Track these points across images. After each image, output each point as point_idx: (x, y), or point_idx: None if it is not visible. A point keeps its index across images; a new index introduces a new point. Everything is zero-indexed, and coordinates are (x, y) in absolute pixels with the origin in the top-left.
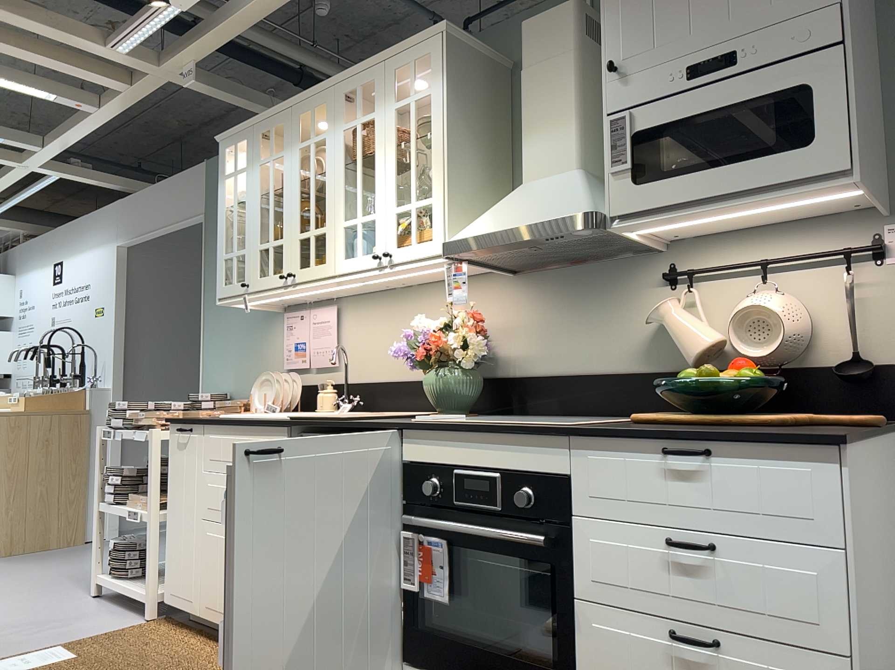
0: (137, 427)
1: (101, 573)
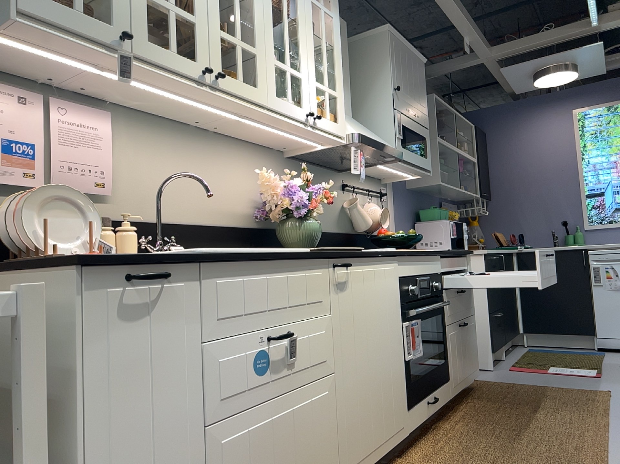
0: None
1: None
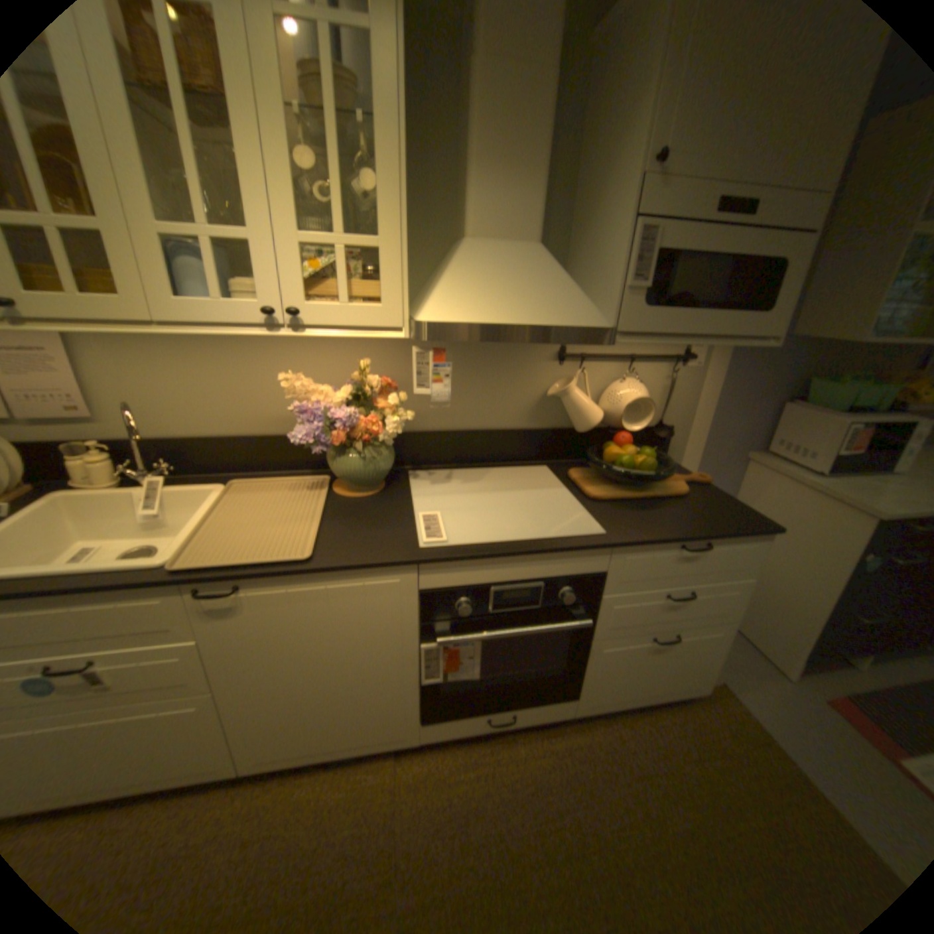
0: None
1: None
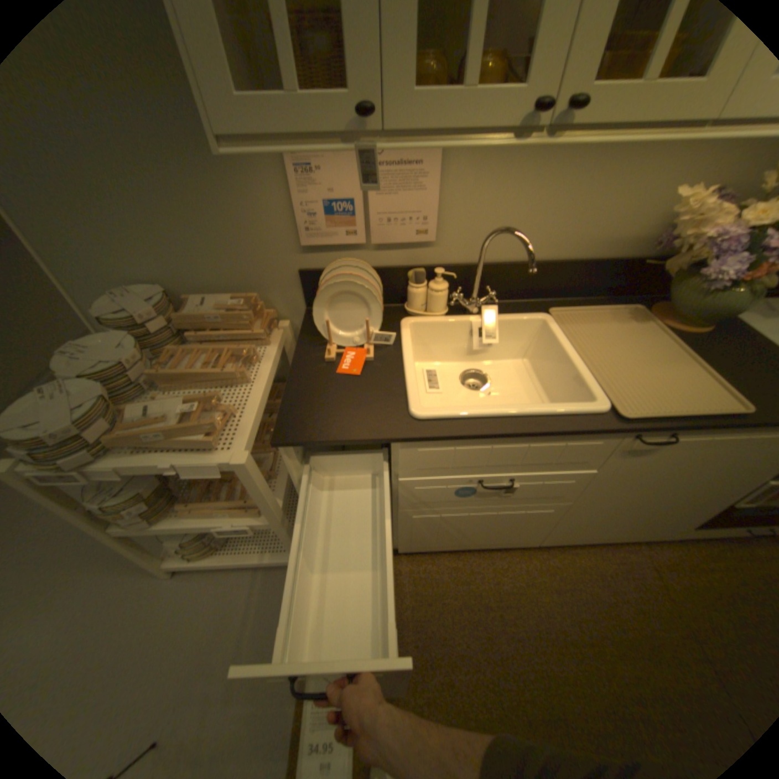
0: (133, 449)
1: (166, 565)
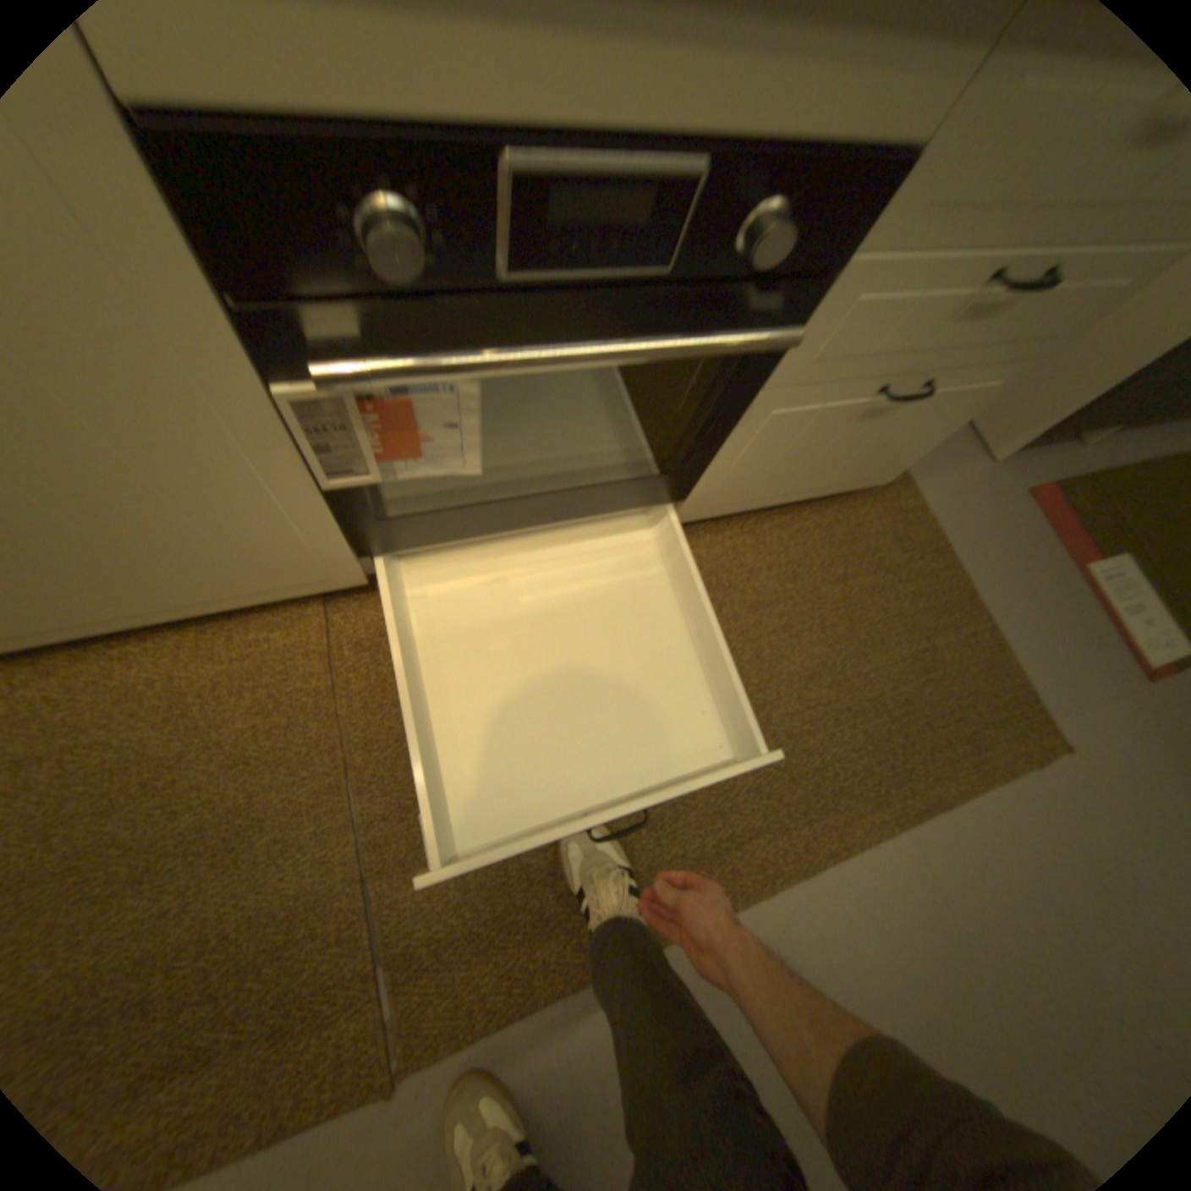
0: None
1: None
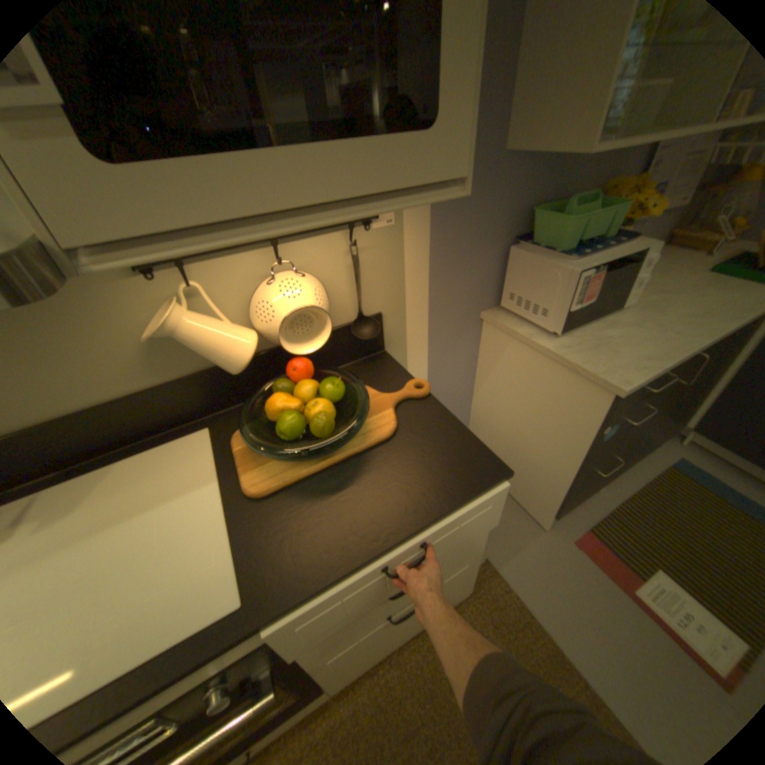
0: None
1: None
